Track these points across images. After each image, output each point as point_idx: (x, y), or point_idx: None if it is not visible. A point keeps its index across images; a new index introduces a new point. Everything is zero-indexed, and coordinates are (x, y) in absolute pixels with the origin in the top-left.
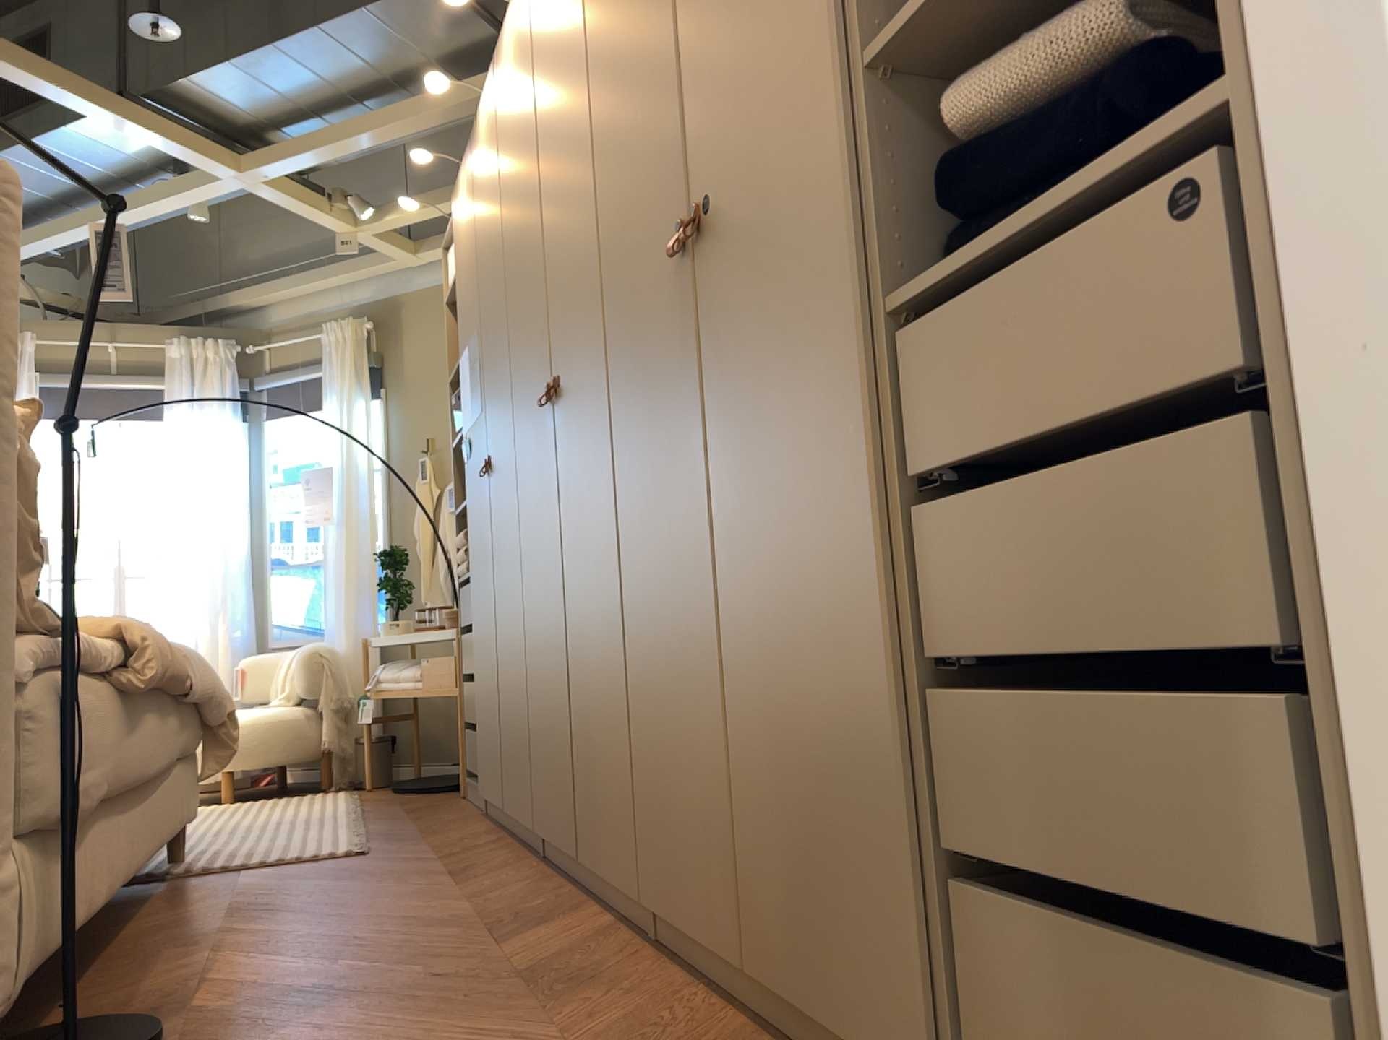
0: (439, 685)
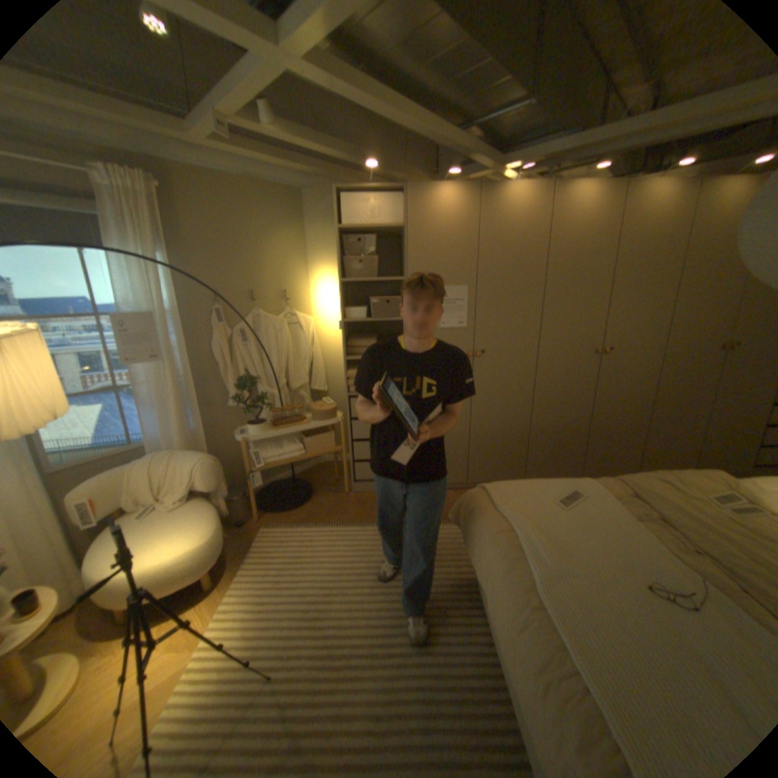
0: (314, 452)
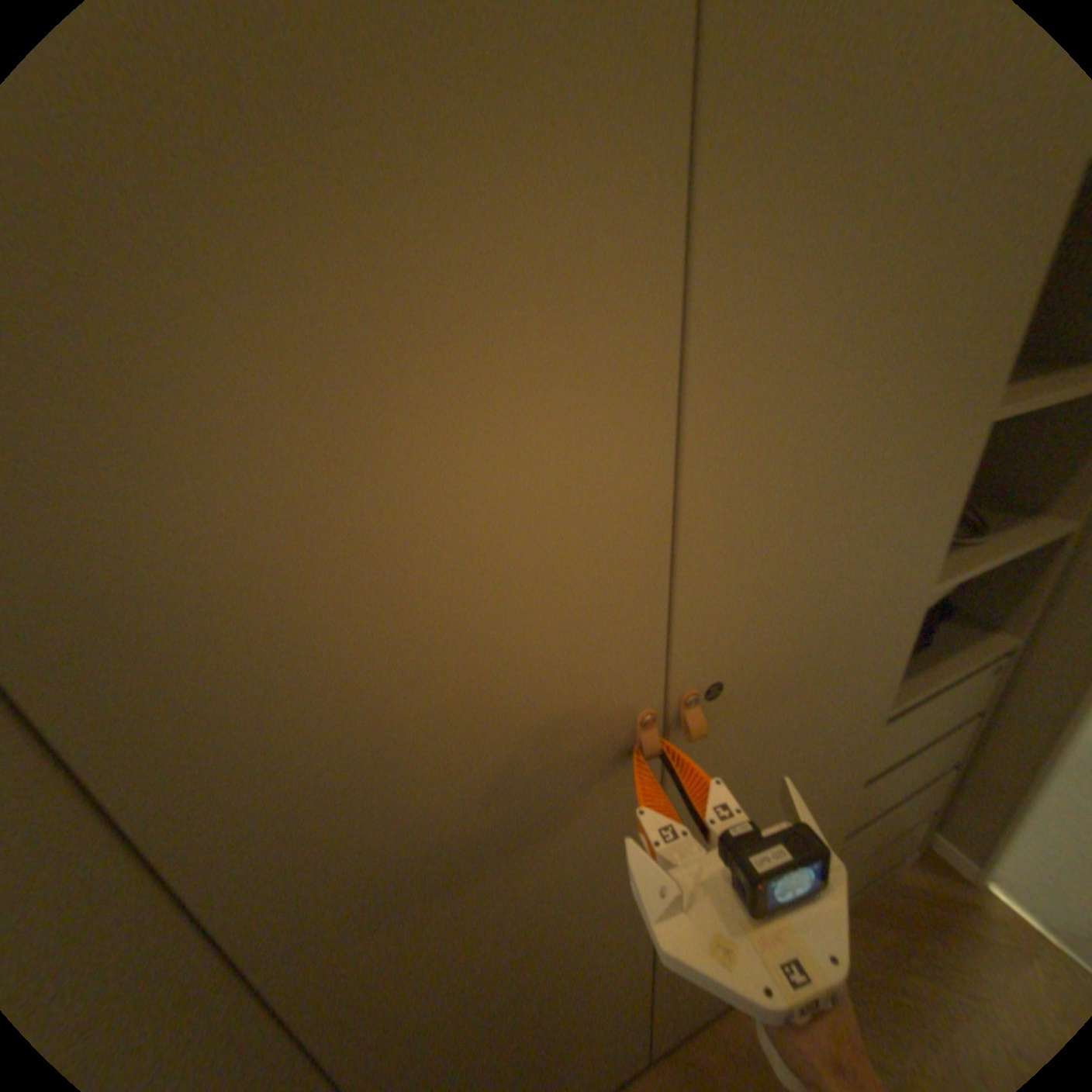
0: None
